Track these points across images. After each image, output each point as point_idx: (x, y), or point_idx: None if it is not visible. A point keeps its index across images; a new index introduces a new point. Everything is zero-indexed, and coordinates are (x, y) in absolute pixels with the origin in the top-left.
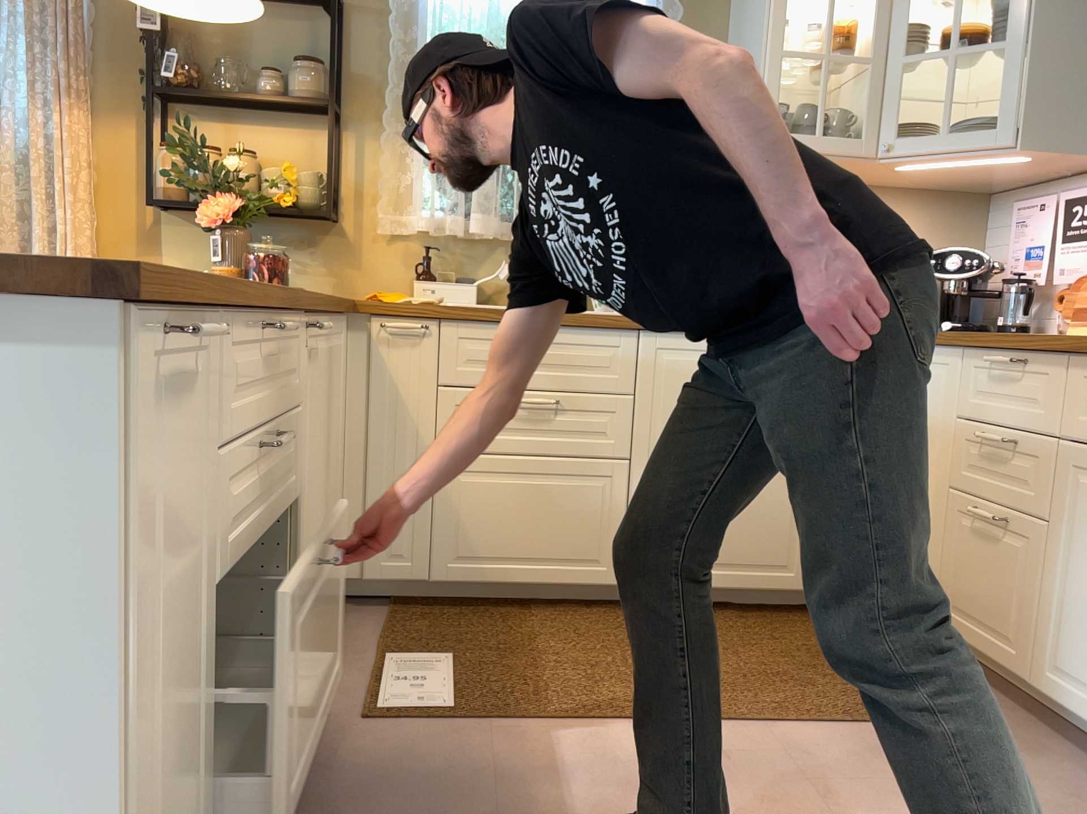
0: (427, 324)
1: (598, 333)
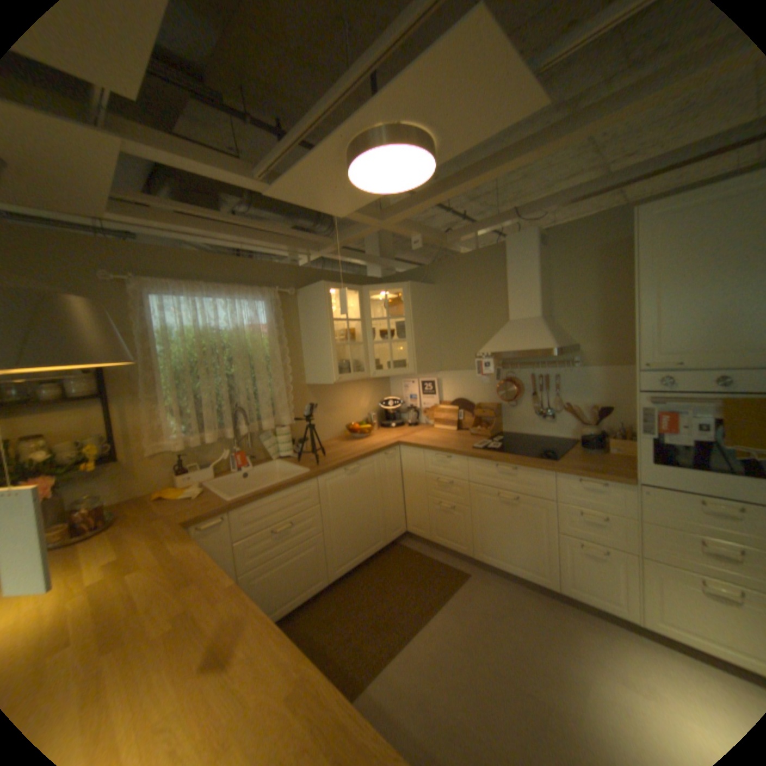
0: (222, 519)
1: (301, 487)
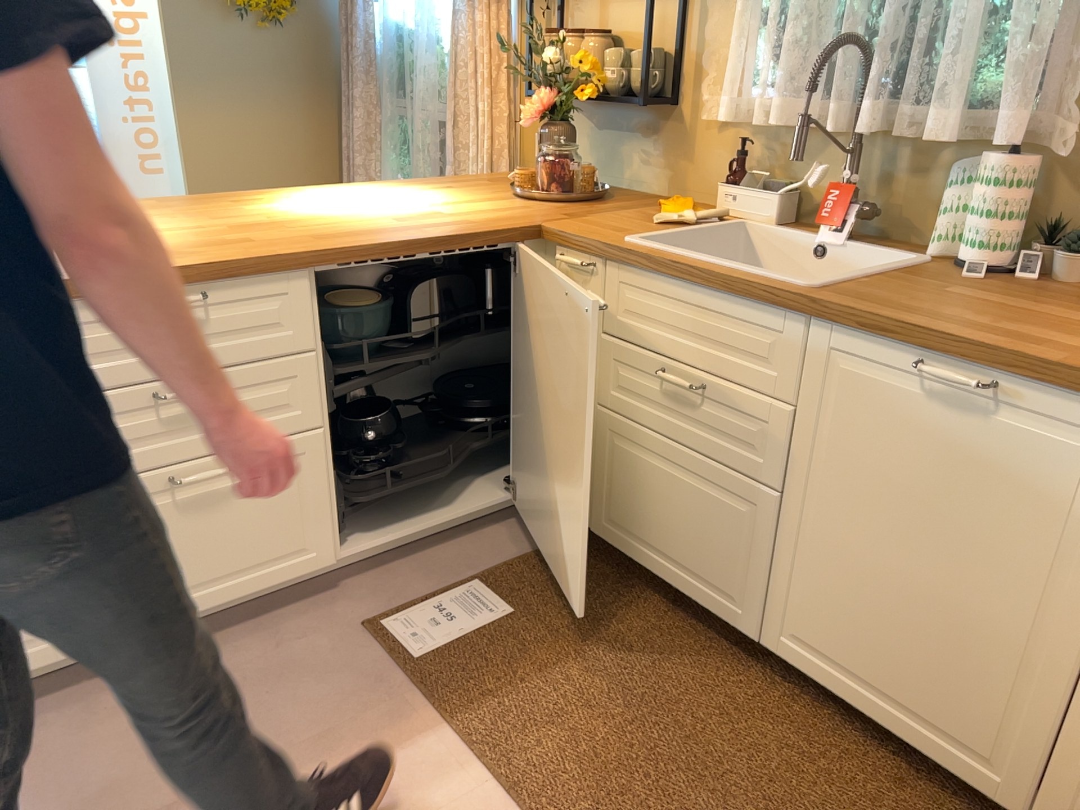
0: (595, 261)
1: (757, 309)
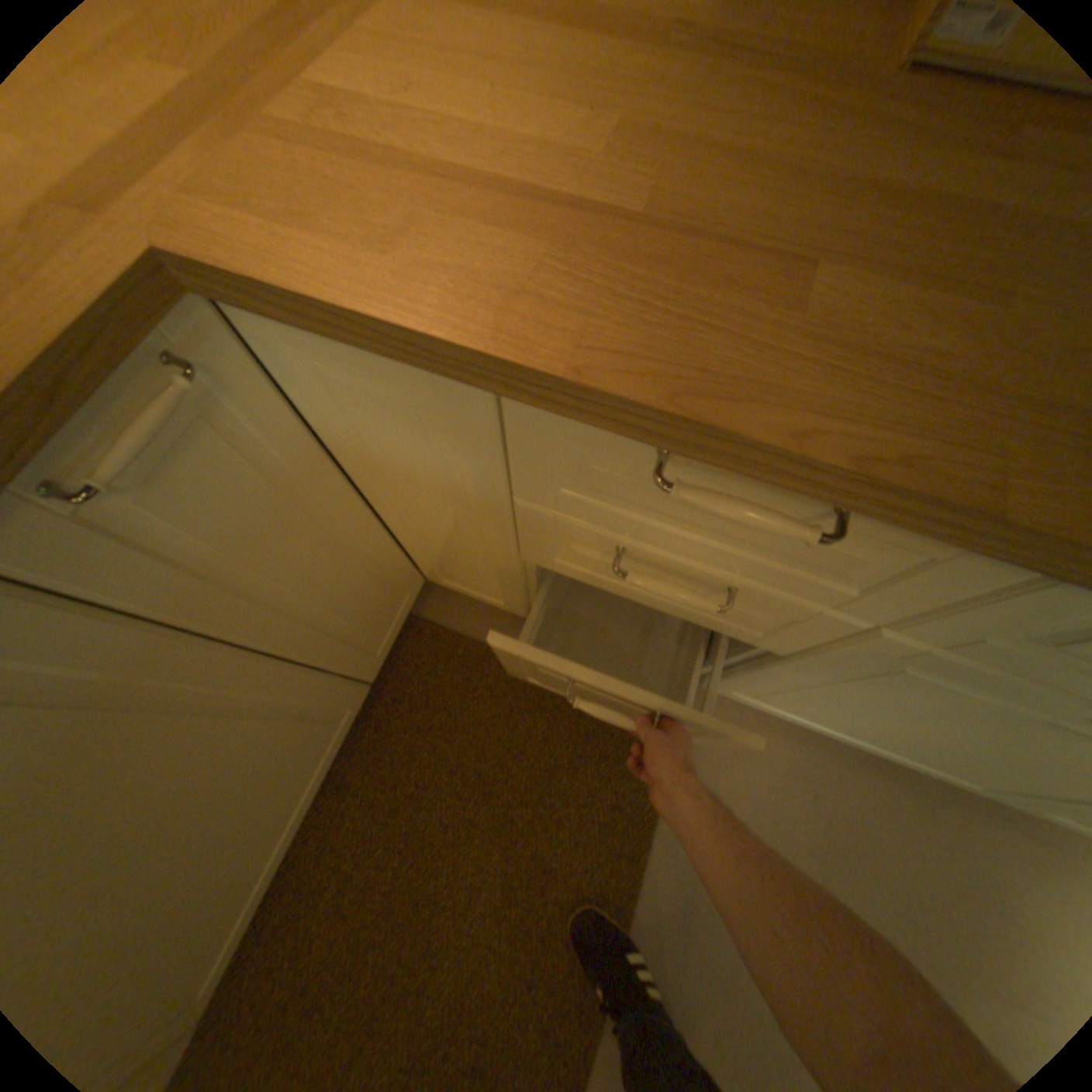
0: None
1: None
